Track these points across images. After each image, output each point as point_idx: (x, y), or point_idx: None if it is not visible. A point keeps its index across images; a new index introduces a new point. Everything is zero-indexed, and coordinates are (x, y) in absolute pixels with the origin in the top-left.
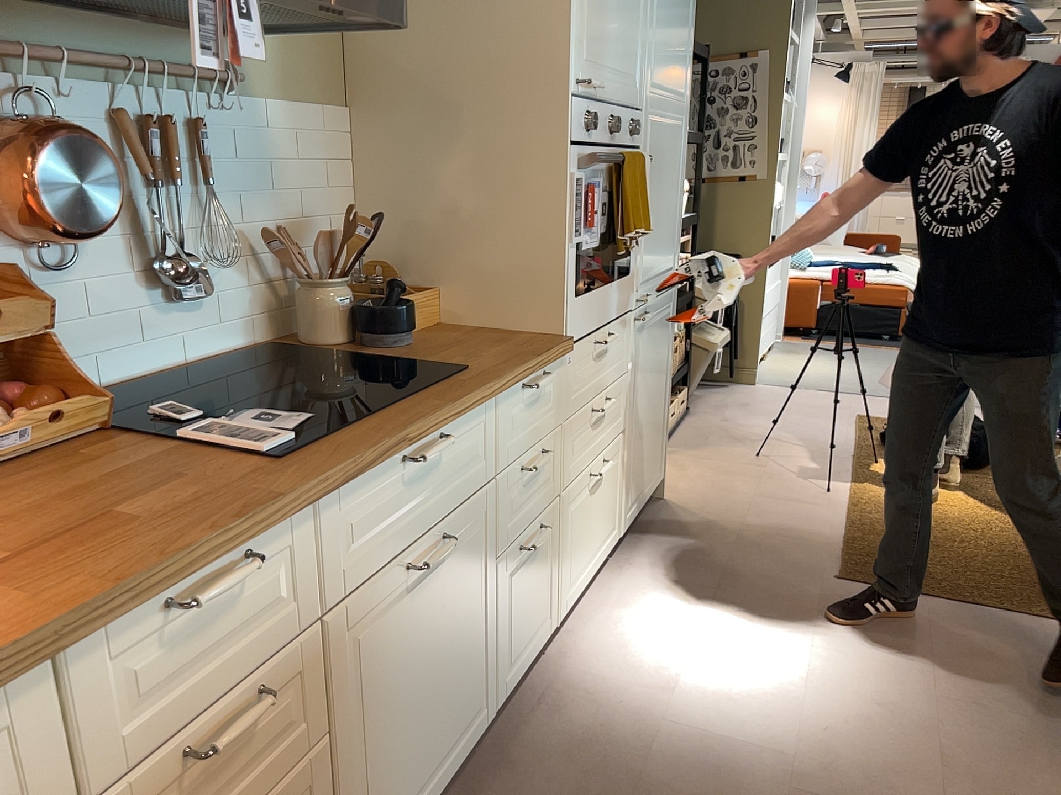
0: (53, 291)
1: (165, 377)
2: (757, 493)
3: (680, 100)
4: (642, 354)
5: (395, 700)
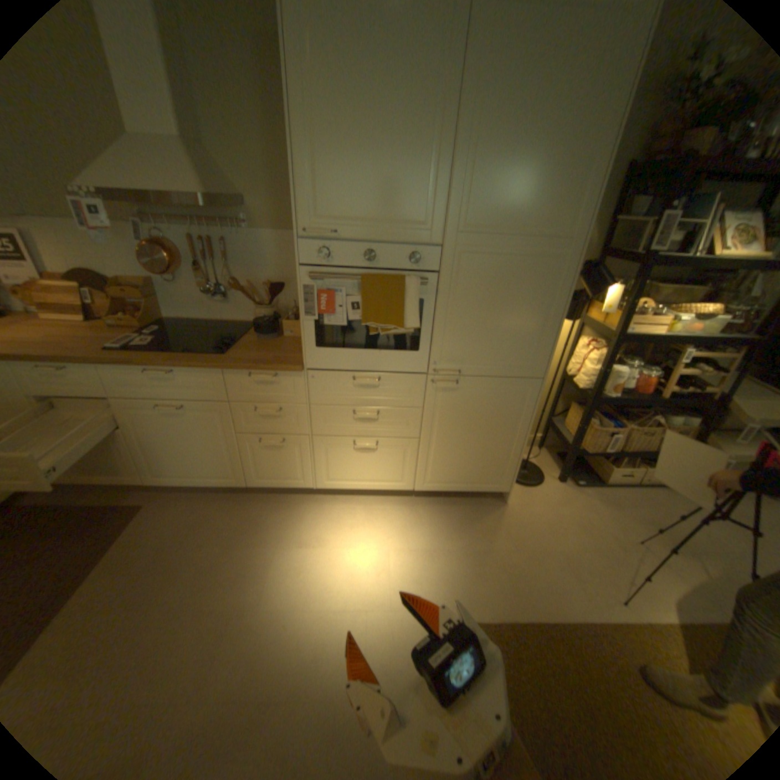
0: (171, 288)
1: (212, 322)
2: (566, 554)
3: (553, 234)
4: (446, 404)
5: (161, 443)
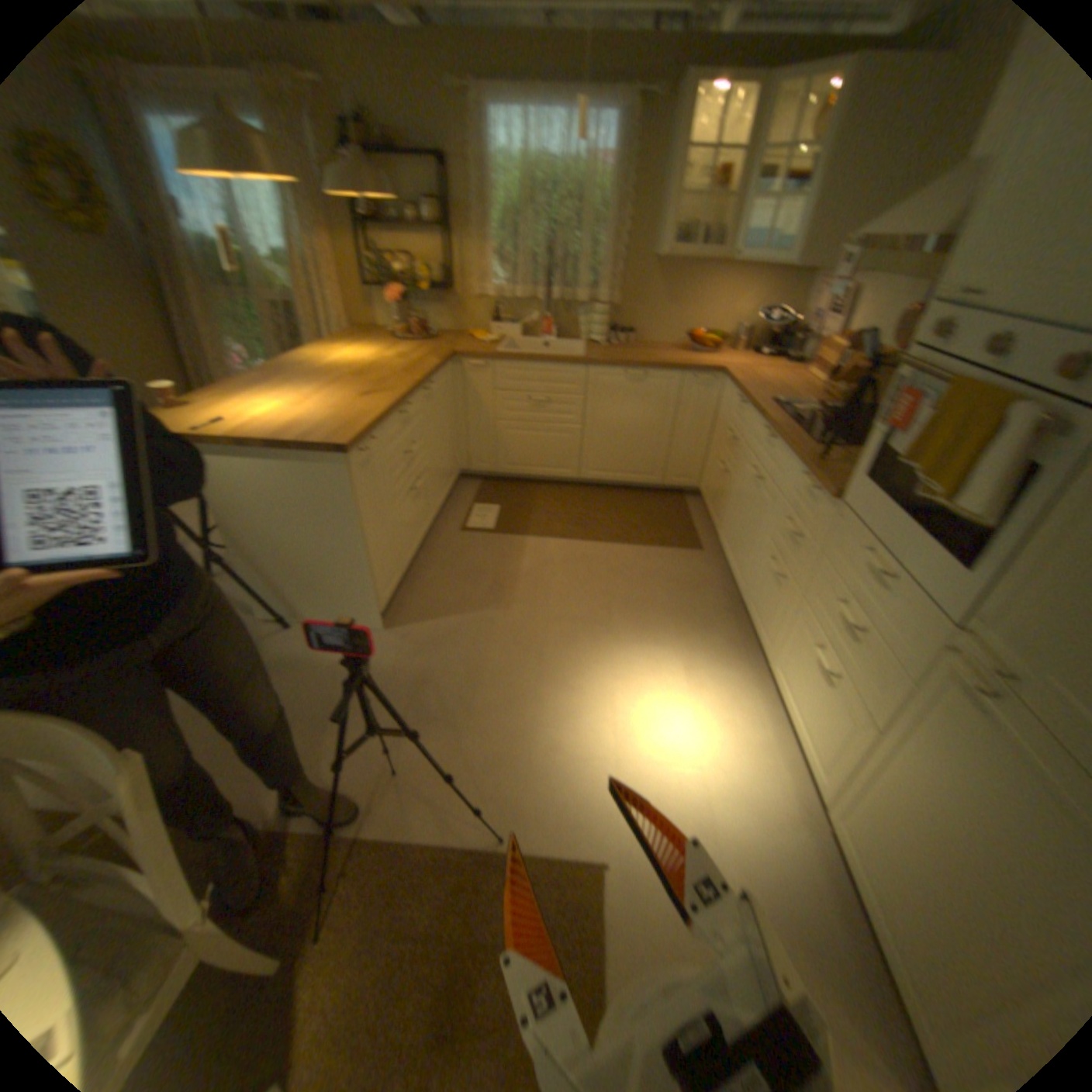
0: None
1: None
2: None
3: None
4: (950, 726)
5: (741, 507)
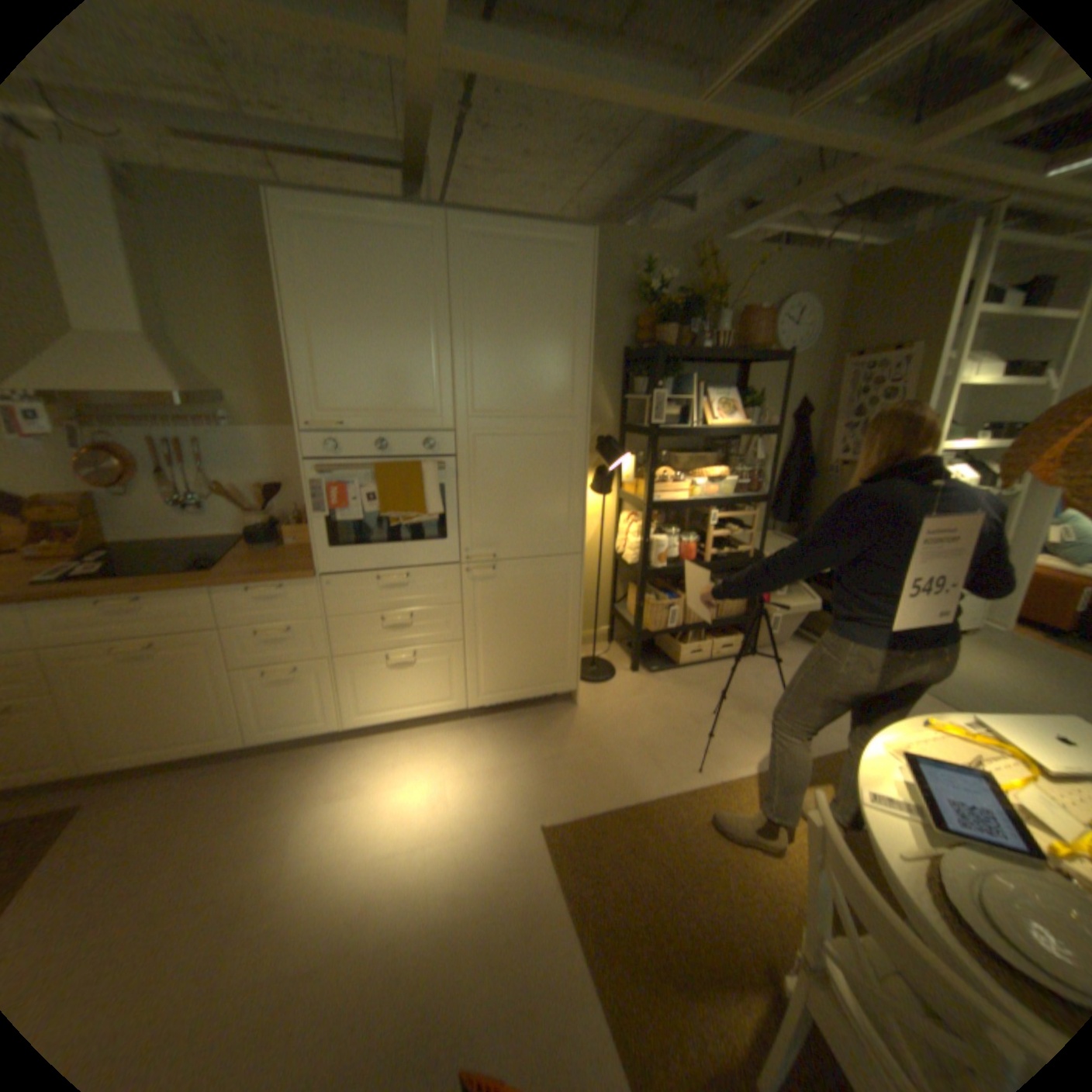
0: (118, 505)
1: (179, 543)
2: (640, 741)
3: (556, 416)
4: (486, 596)
5: (113, 705)
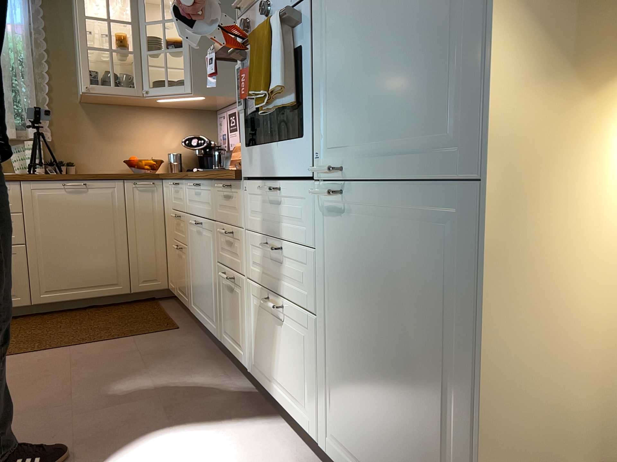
0: None
1: None
2: None
3: None
4: (341, 248)
5: (195, 263)
